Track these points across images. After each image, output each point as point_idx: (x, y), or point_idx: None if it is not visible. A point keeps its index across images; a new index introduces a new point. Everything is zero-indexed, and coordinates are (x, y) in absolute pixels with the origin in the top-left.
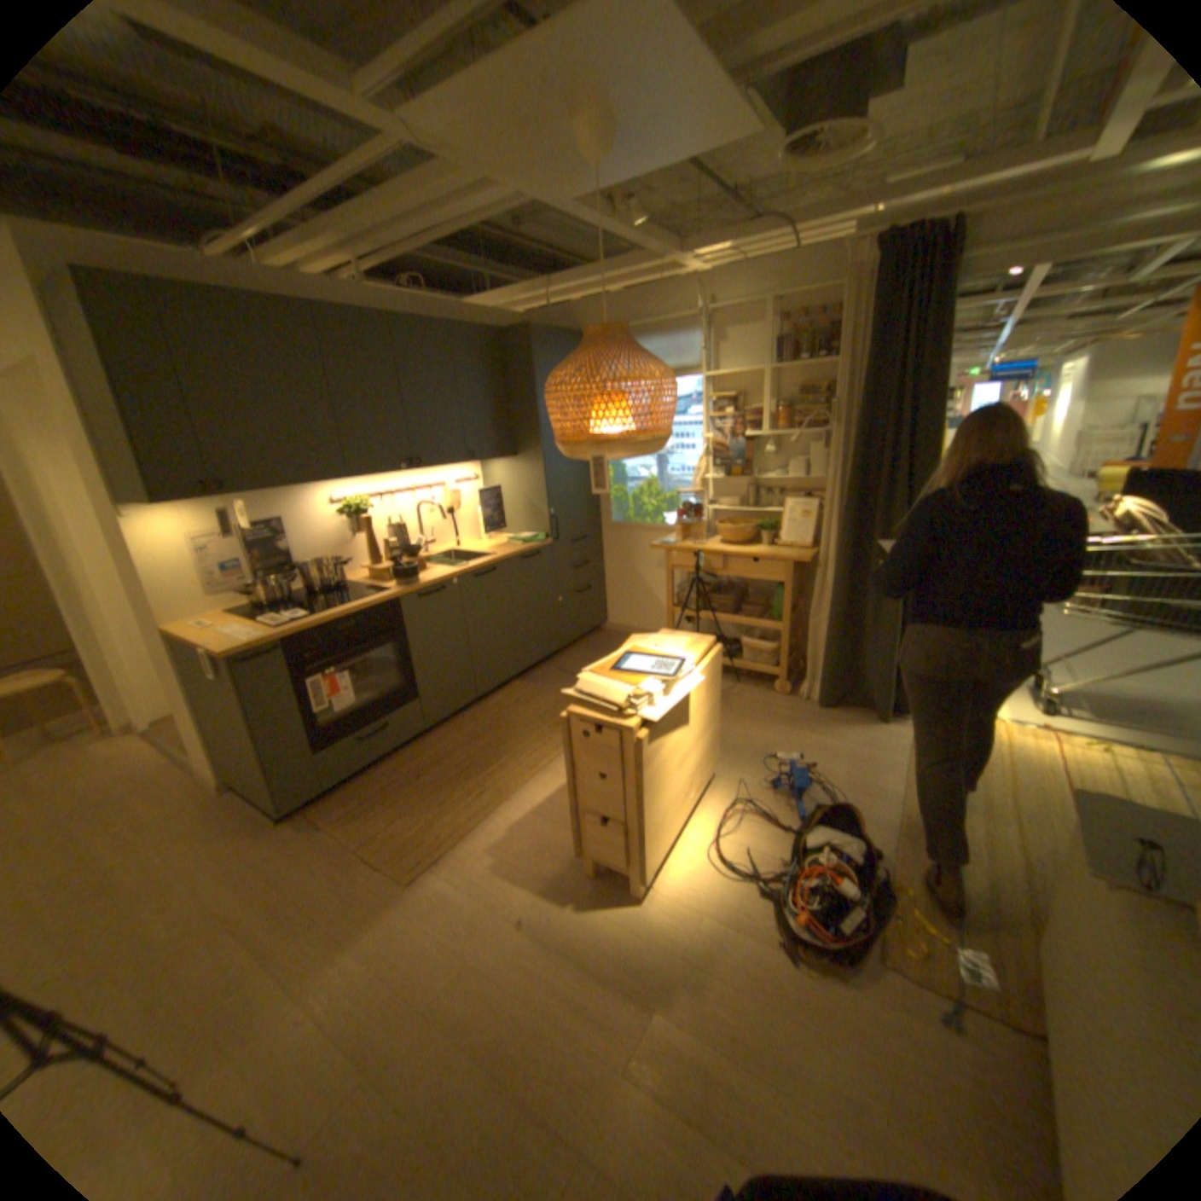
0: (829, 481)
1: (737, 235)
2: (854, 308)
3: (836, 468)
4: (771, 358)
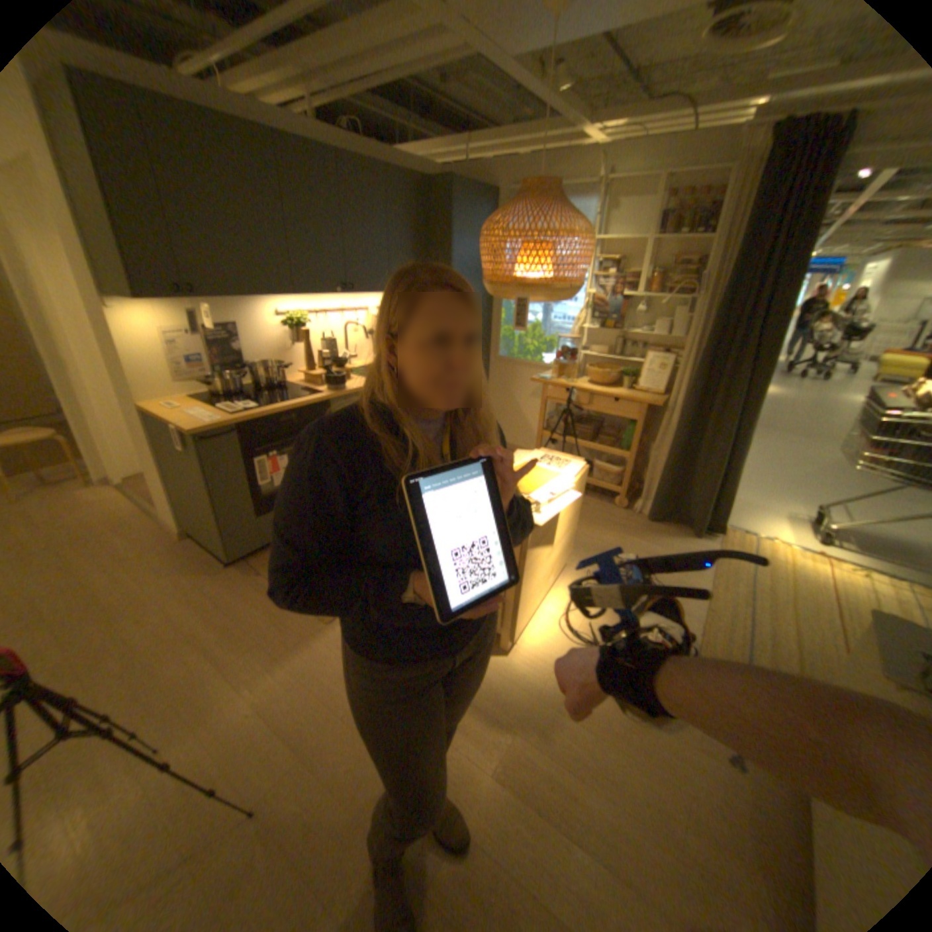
0: (685, 341)
1: (643, 111)
2: (735, 191)
3: (695, 330)
4: (654, 229)
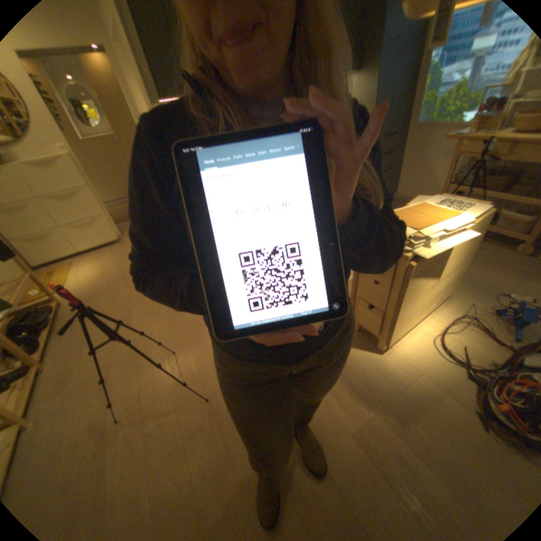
0: None
1: None
2: None
3: None
4: None
